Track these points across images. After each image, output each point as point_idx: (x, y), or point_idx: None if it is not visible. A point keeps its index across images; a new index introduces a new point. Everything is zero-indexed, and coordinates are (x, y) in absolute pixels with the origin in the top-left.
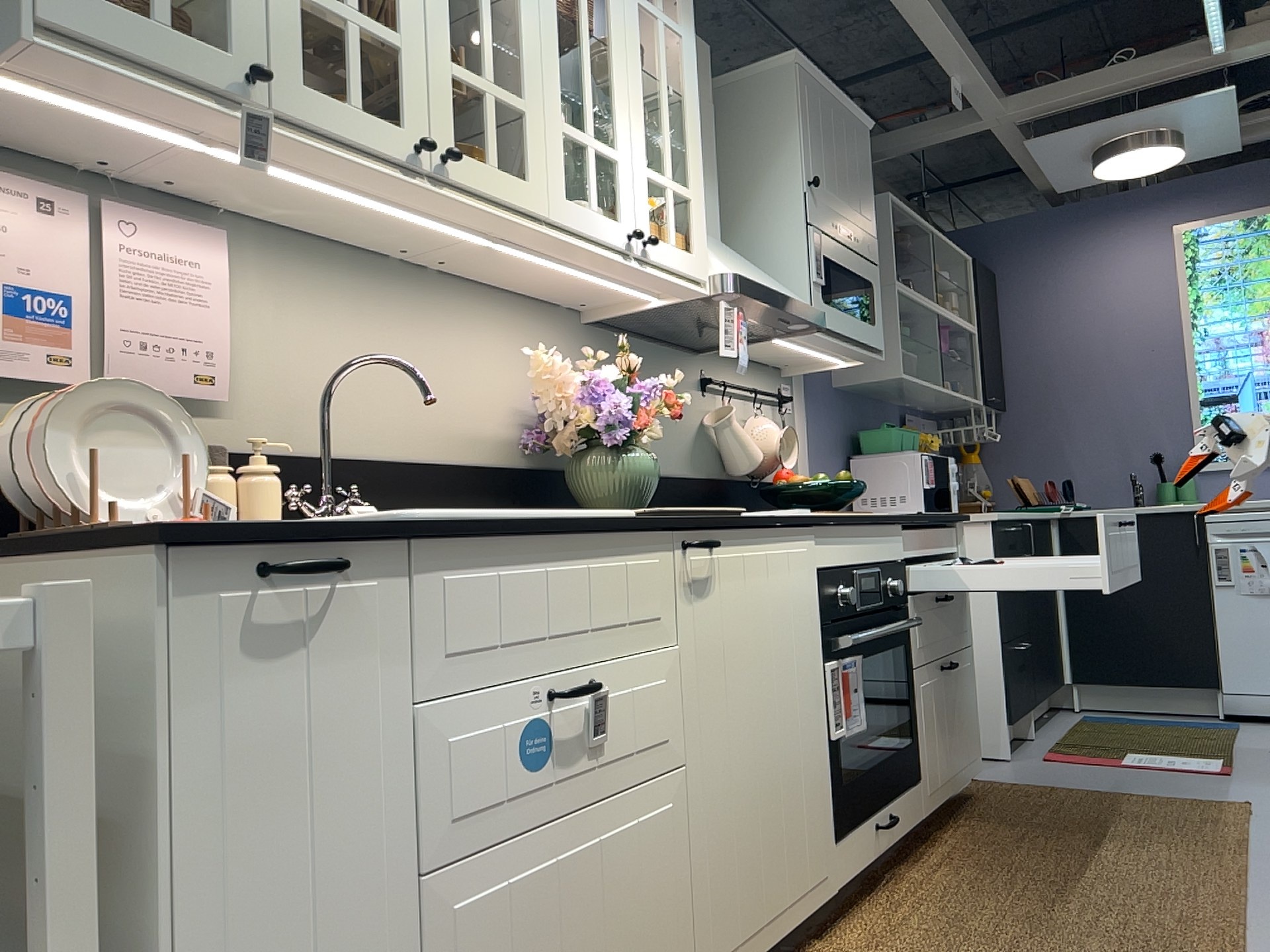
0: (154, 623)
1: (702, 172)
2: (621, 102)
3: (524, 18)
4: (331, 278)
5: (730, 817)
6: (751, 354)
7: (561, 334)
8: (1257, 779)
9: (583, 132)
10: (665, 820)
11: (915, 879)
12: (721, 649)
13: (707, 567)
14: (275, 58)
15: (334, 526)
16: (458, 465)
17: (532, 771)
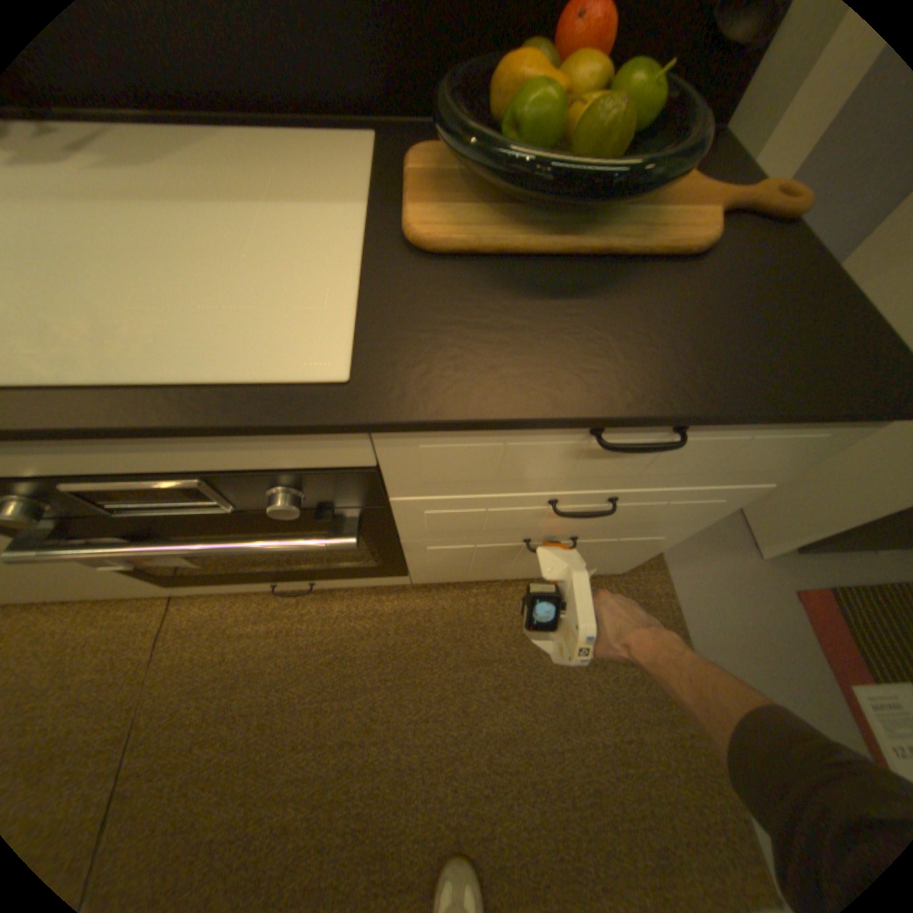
0: None
1: None
2: None
3: None
4: None
5: None
6: None
7: None
8: None
9: None
10: None
11: (326, 611)
12: None
13: None
14: None
15: None
16: None
17: None
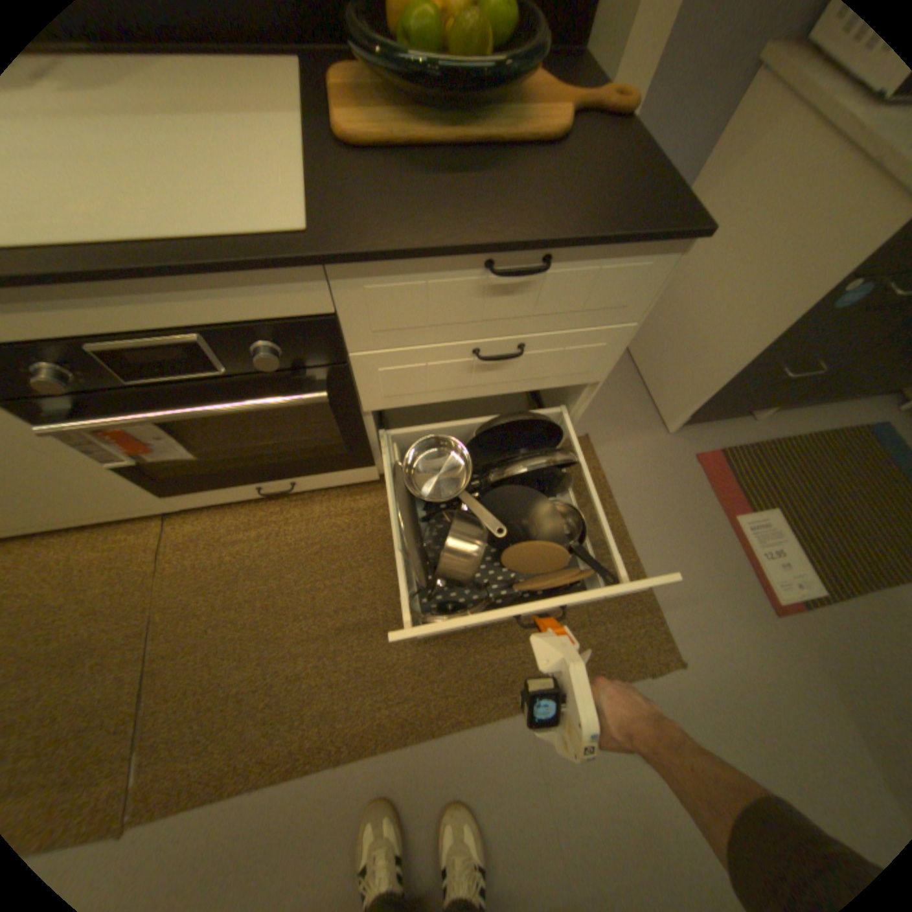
0: None
1: None
2: None
3: None
4: None
5: None
6: None
7: None
8: (783, 648)
9: None
10: None
11: (308, 513)
12: None
13: None
14: None
15: None
16: None
17: None
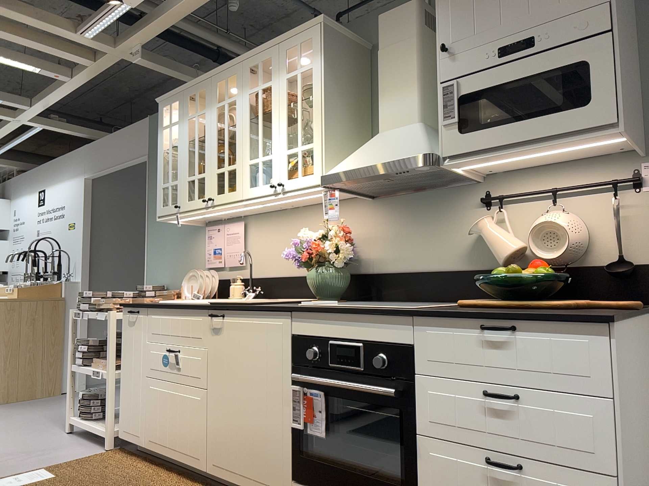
0: (123, 318)
1: (322, 126)
2: (274, 132)
3: (236, 135)
4: (270, 222)
5: (223, 419)
6: (543, 162)
7: (357, 209)
8: None
9: (256, 157)
10: (197, 402)
11: None
12: (223, 355)
13: (219, 324)
14: (183, 199)
15: (136, 304)
16: (305, 276)
17: (164, 366)
